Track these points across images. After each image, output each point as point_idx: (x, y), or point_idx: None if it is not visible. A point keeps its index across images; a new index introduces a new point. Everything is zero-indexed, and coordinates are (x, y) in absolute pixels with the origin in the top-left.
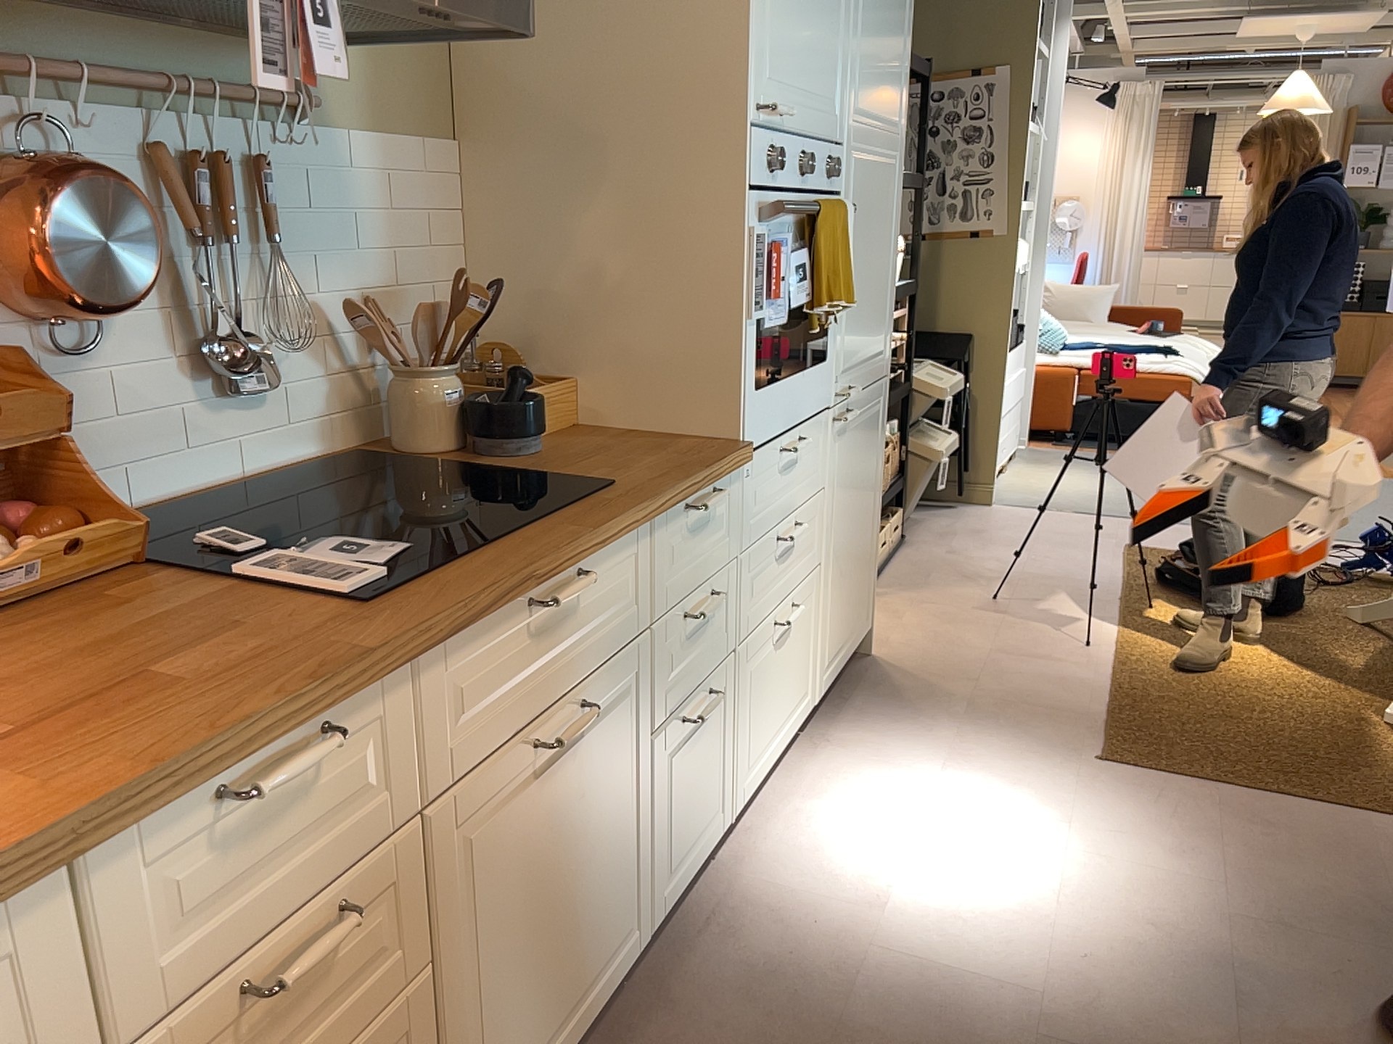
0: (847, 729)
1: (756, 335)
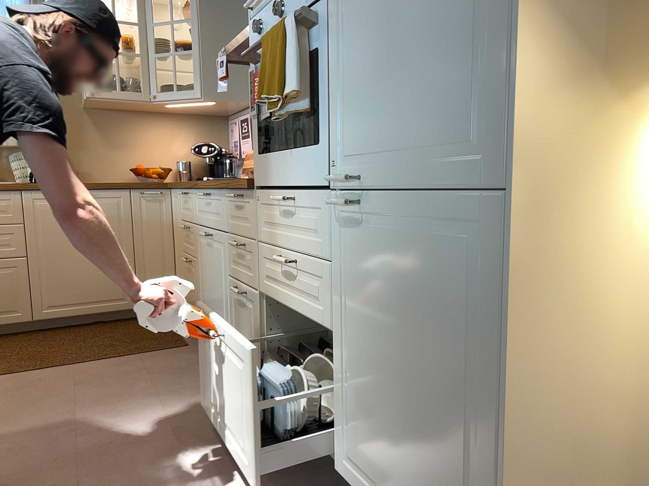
0: None
1: (259, 124)
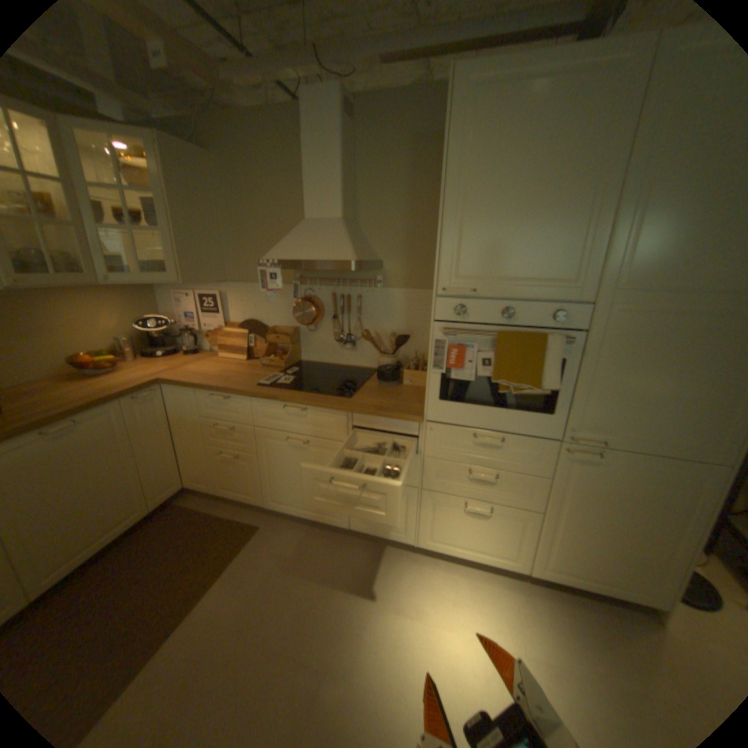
0: (547, 607)
1: (439, 378)
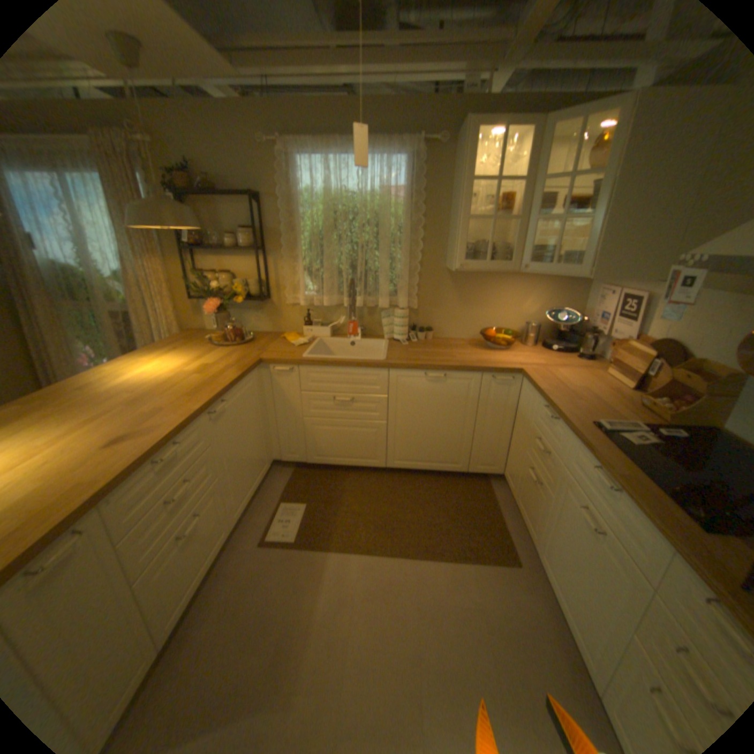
0: None
1: None
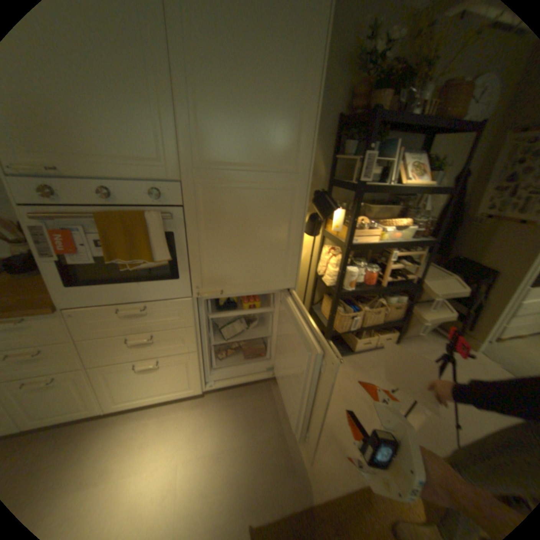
0: (216, 409)
1: (57, 266)
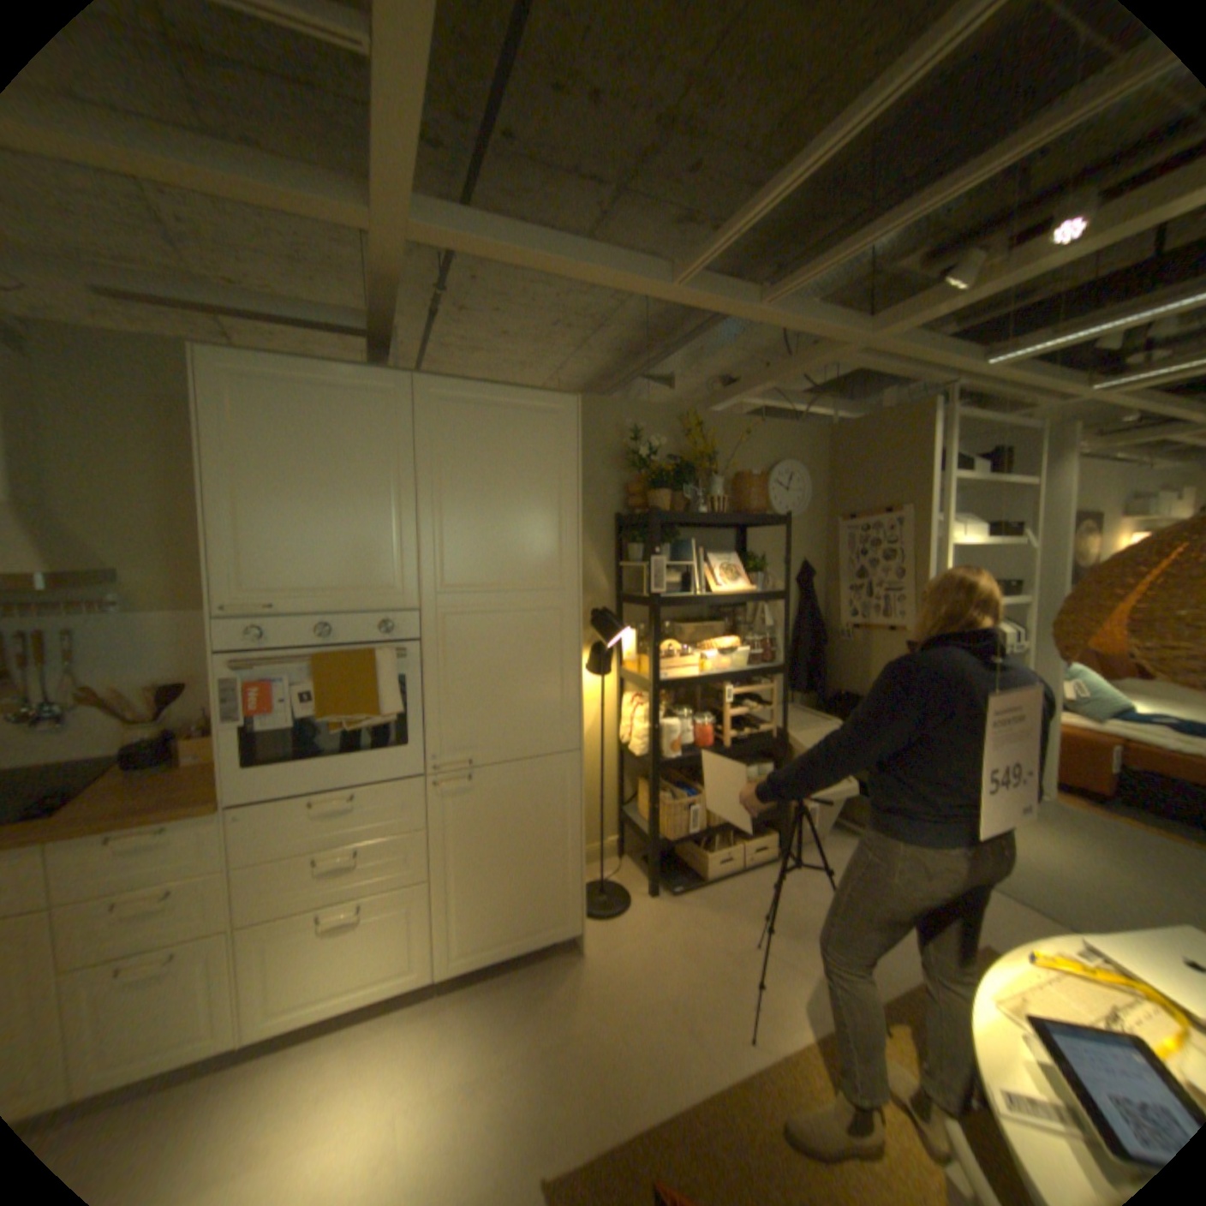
0: (460, 1013)
1: (237, 736)
